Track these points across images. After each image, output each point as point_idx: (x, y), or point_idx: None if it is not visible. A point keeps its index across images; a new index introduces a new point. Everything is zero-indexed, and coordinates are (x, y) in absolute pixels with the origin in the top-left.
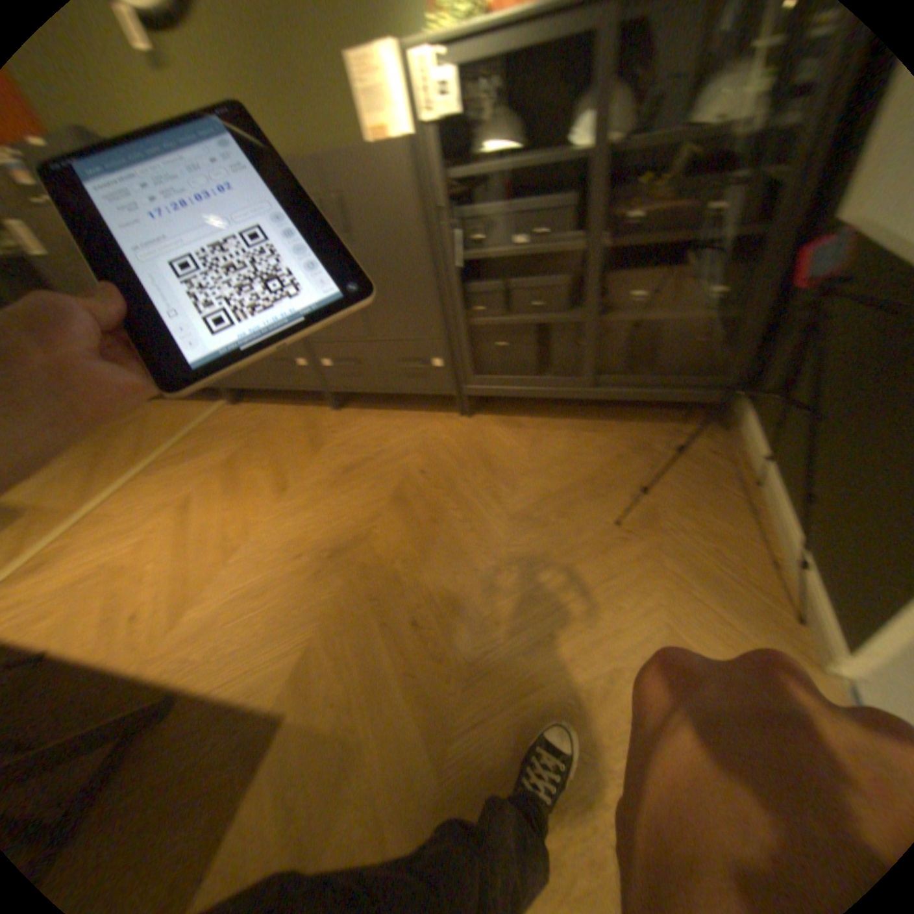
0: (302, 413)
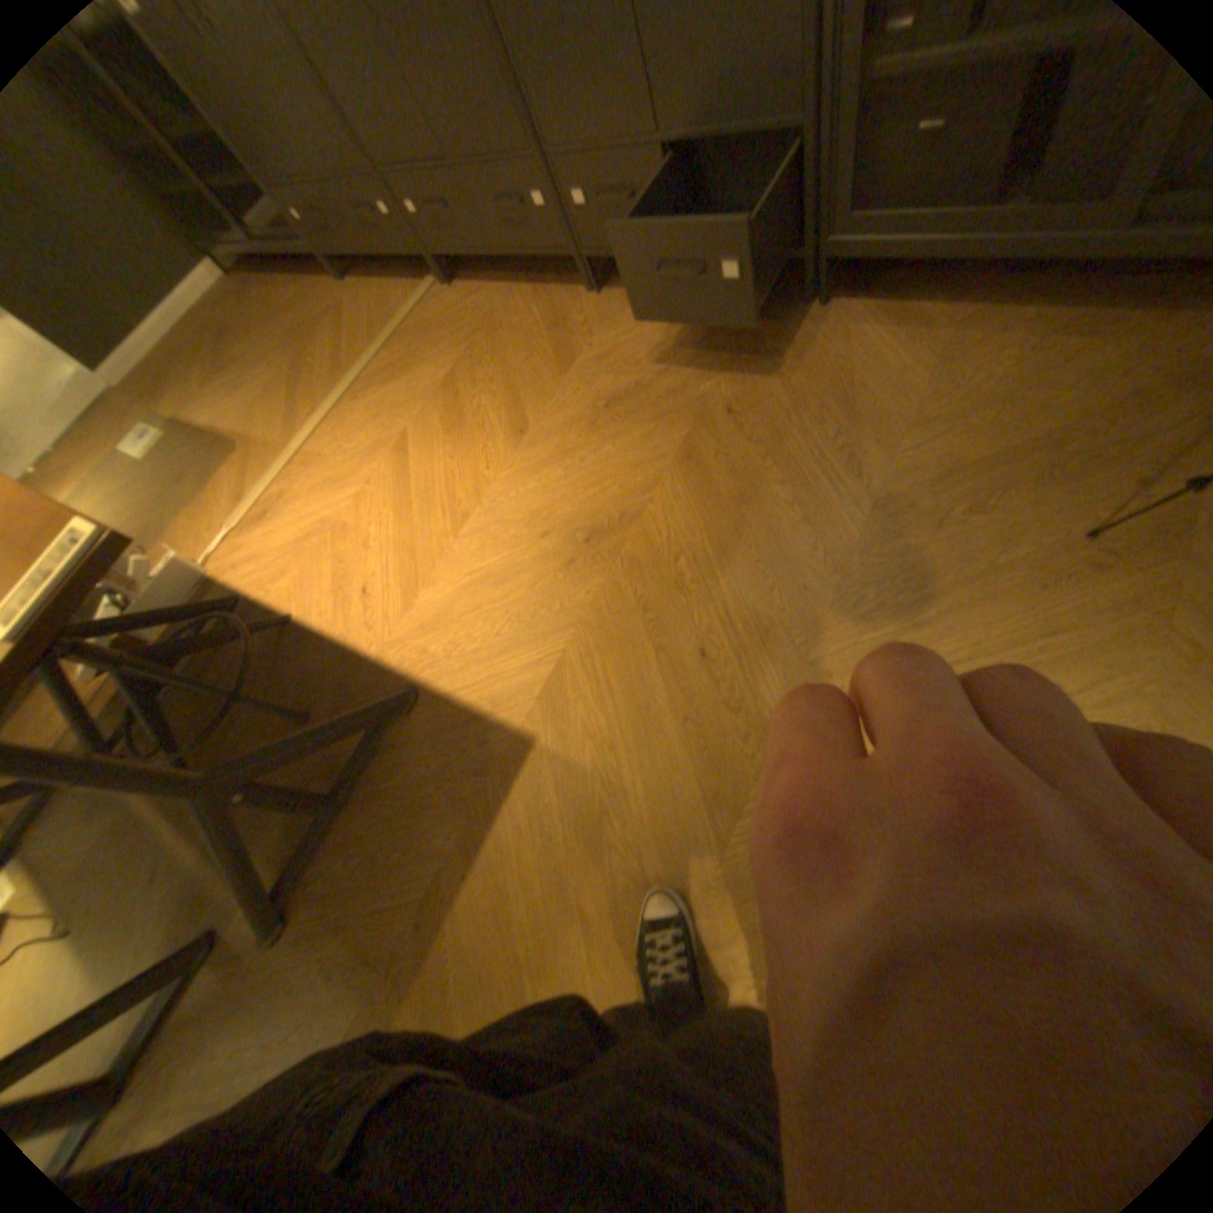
0: (538, 298)
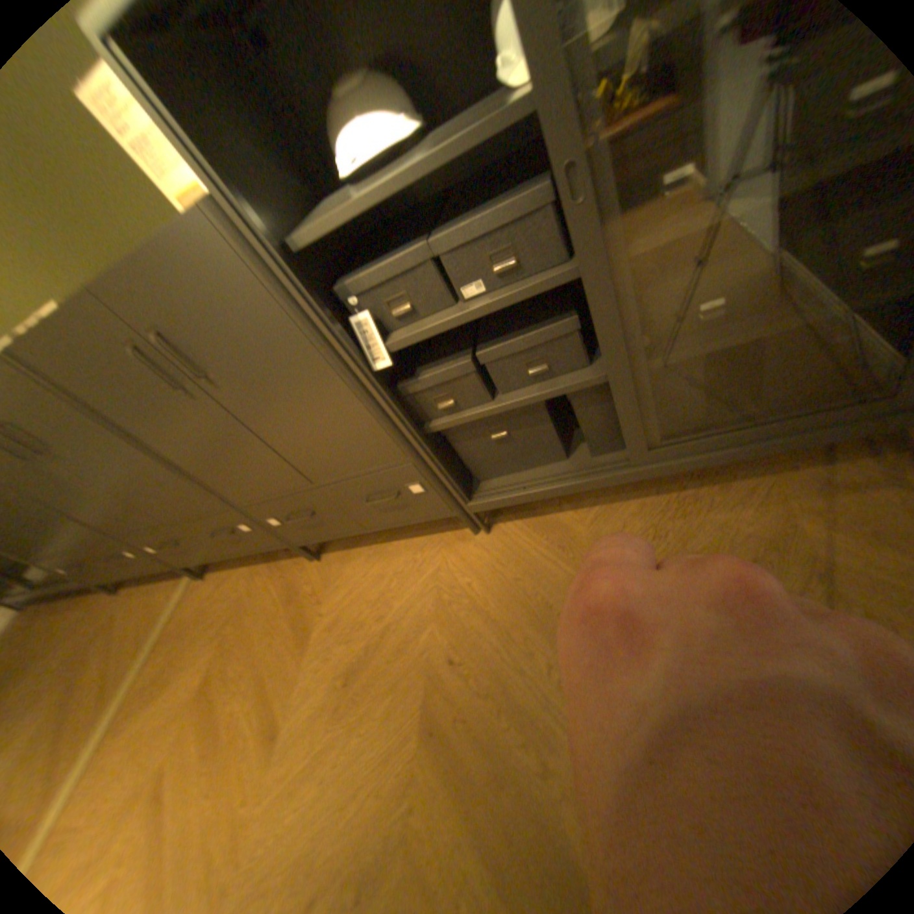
0: (274, 575)
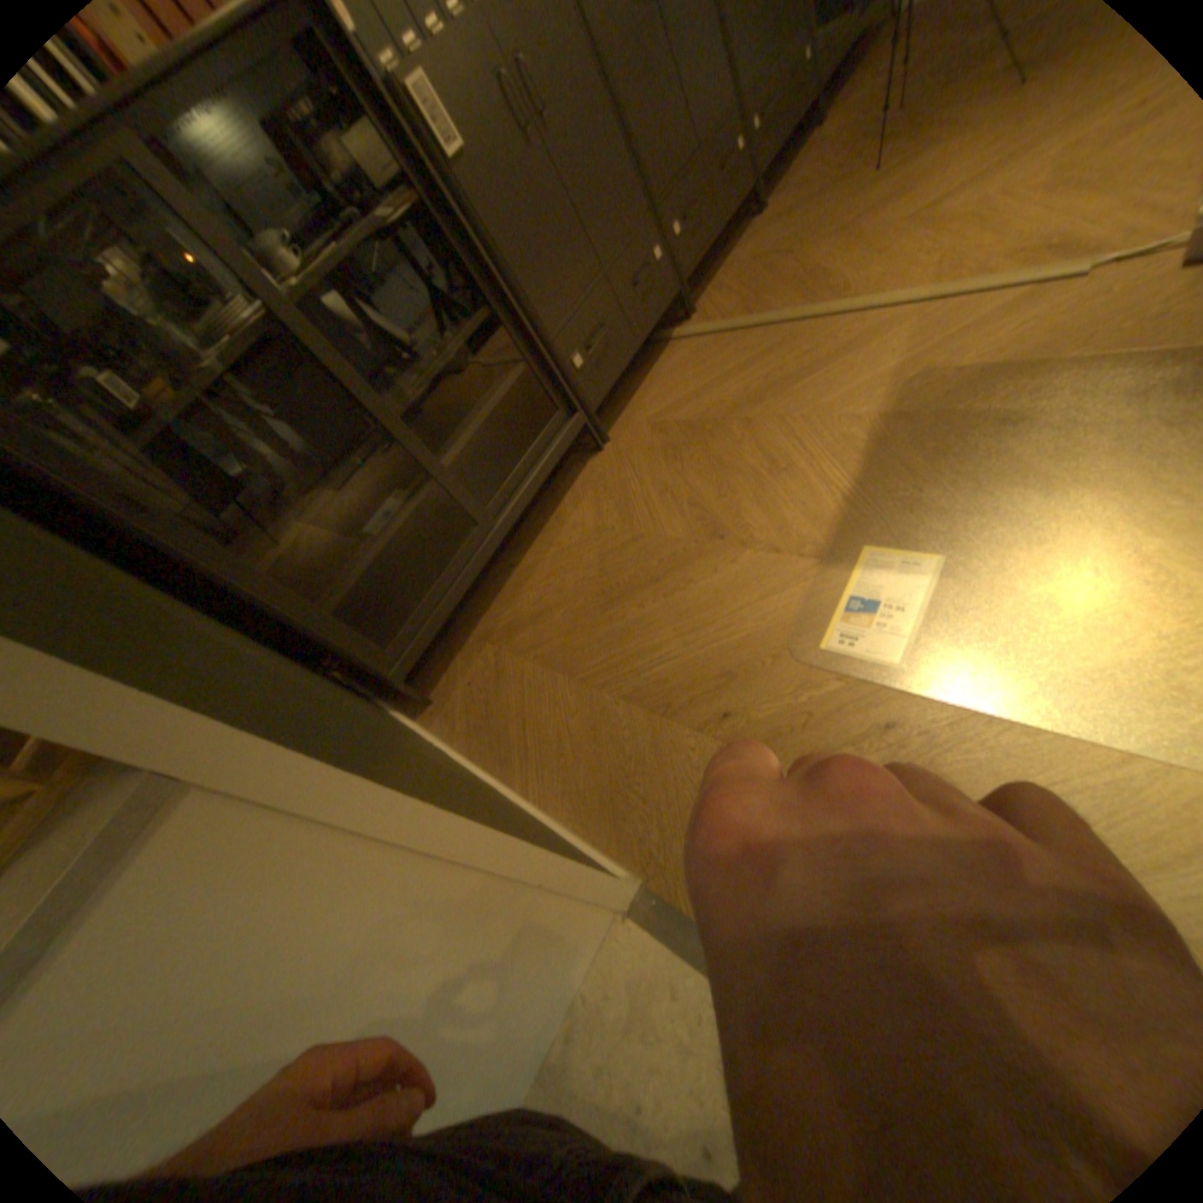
0: (752, 236)
